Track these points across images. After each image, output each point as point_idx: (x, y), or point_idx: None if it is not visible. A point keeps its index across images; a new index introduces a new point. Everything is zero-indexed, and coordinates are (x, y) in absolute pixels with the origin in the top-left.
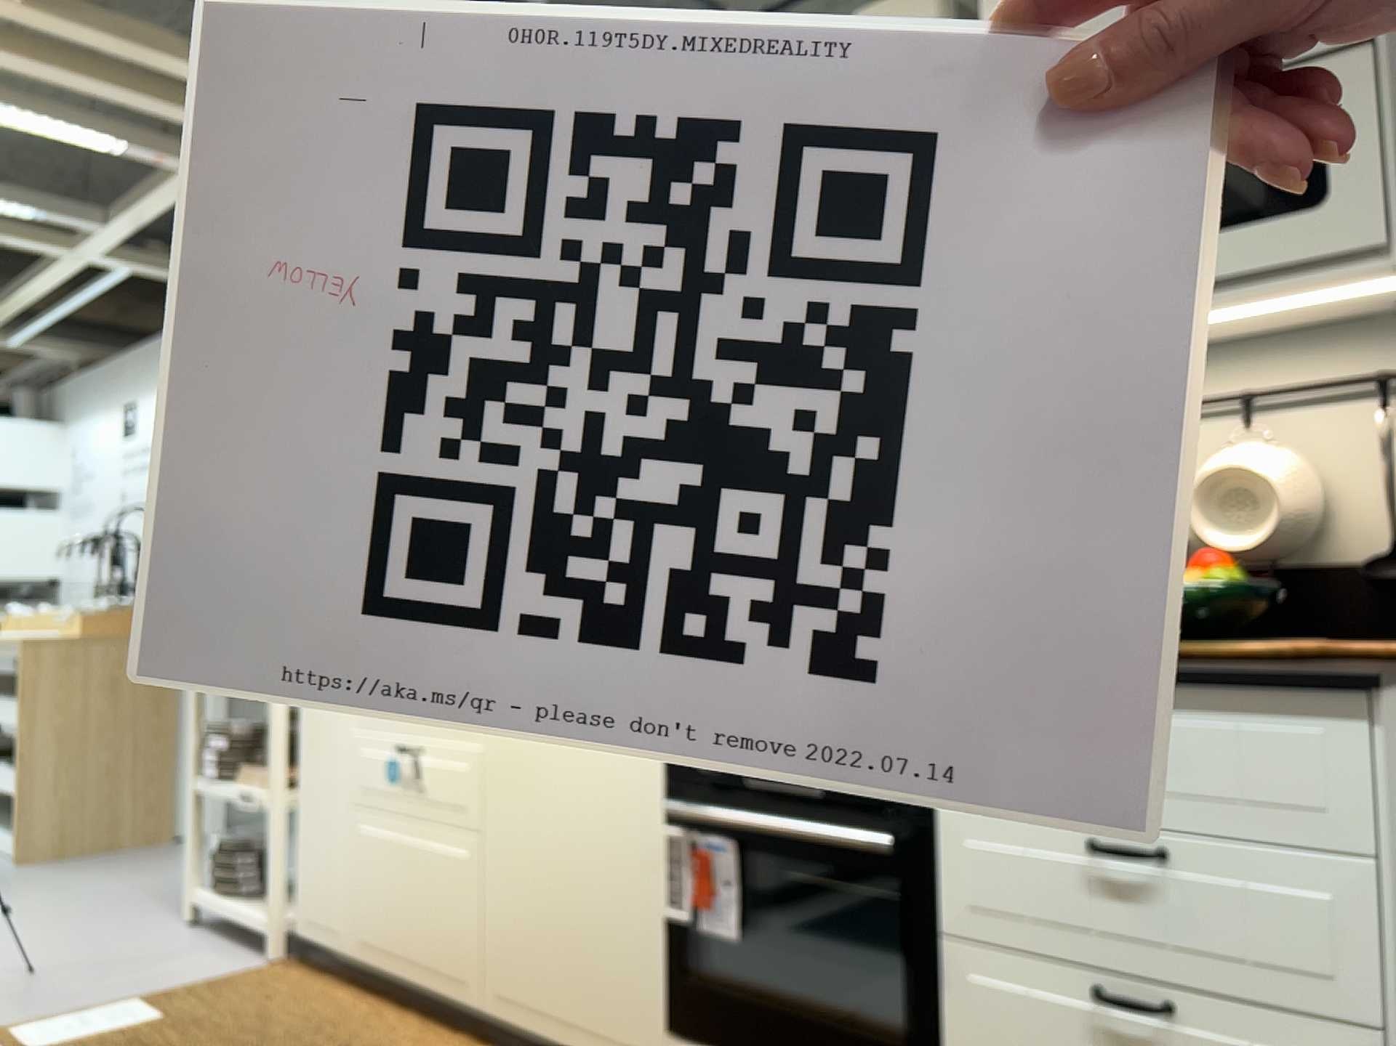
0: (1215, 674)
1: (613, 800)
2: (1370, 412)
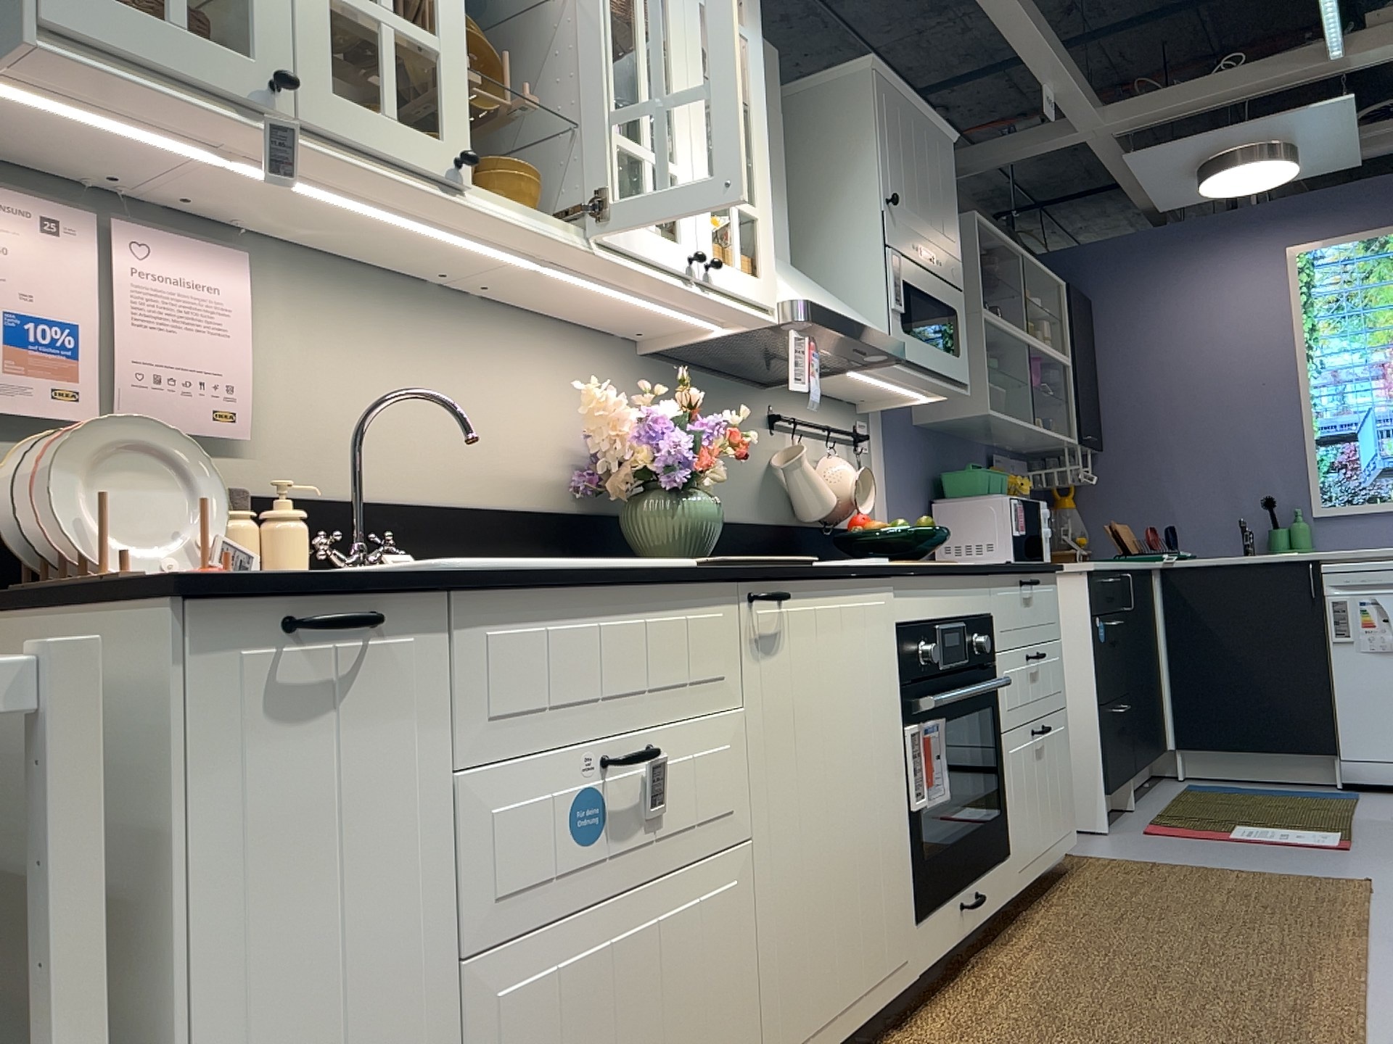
0: (1045, 566)
1: (874, 719)
2: (861, 452)
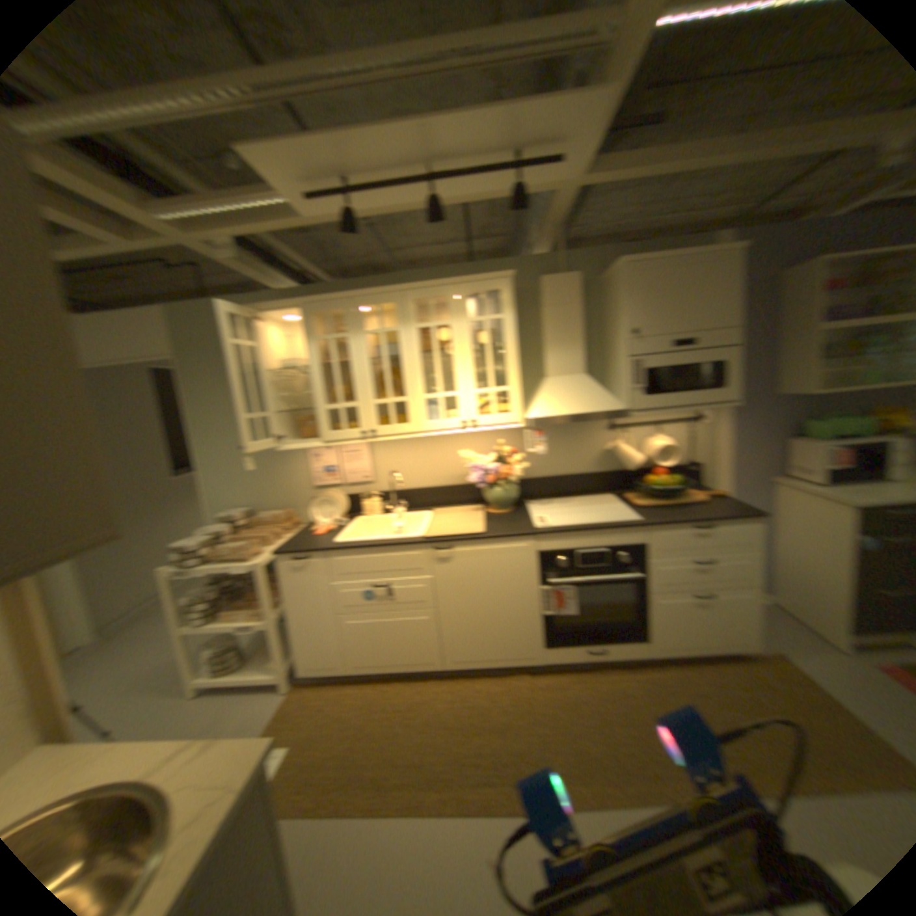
0: (729, 519)
1: (512, 585)
2: (687, 430)
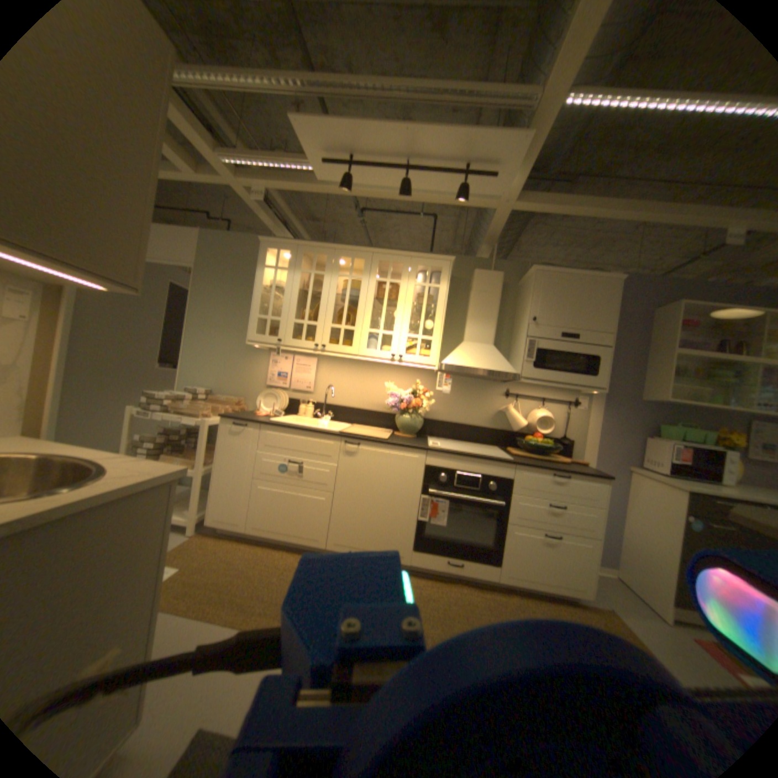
0: (583, 474)
1: (399, 486)
2: (566, 409)
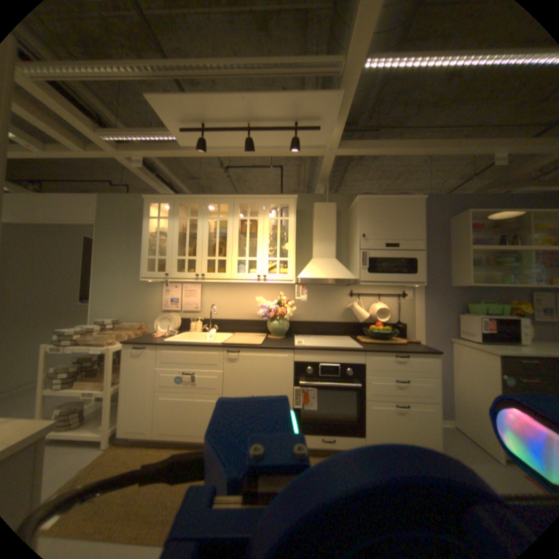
0: (418, 352)
1: (276, 382)
2: (397, 300)
